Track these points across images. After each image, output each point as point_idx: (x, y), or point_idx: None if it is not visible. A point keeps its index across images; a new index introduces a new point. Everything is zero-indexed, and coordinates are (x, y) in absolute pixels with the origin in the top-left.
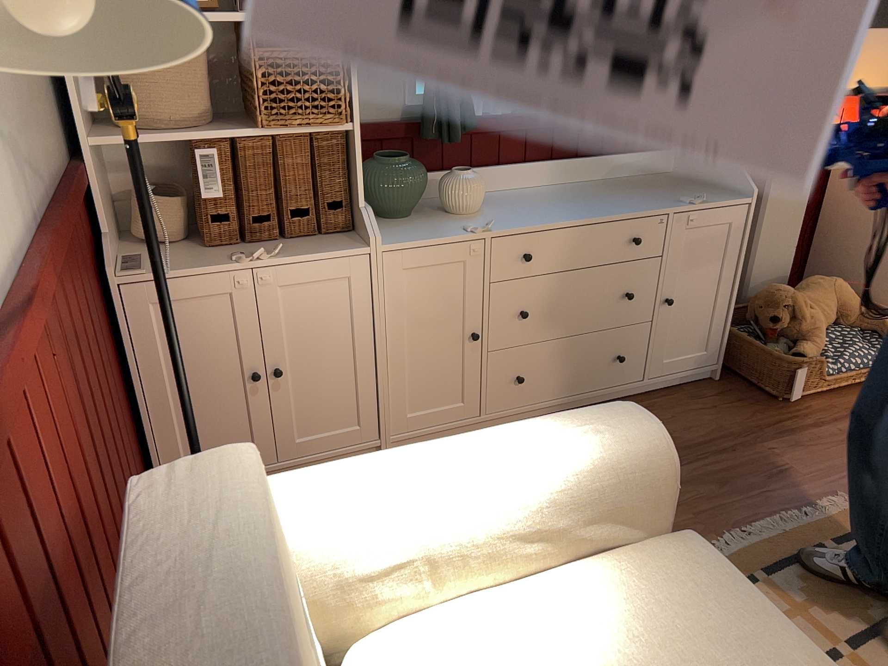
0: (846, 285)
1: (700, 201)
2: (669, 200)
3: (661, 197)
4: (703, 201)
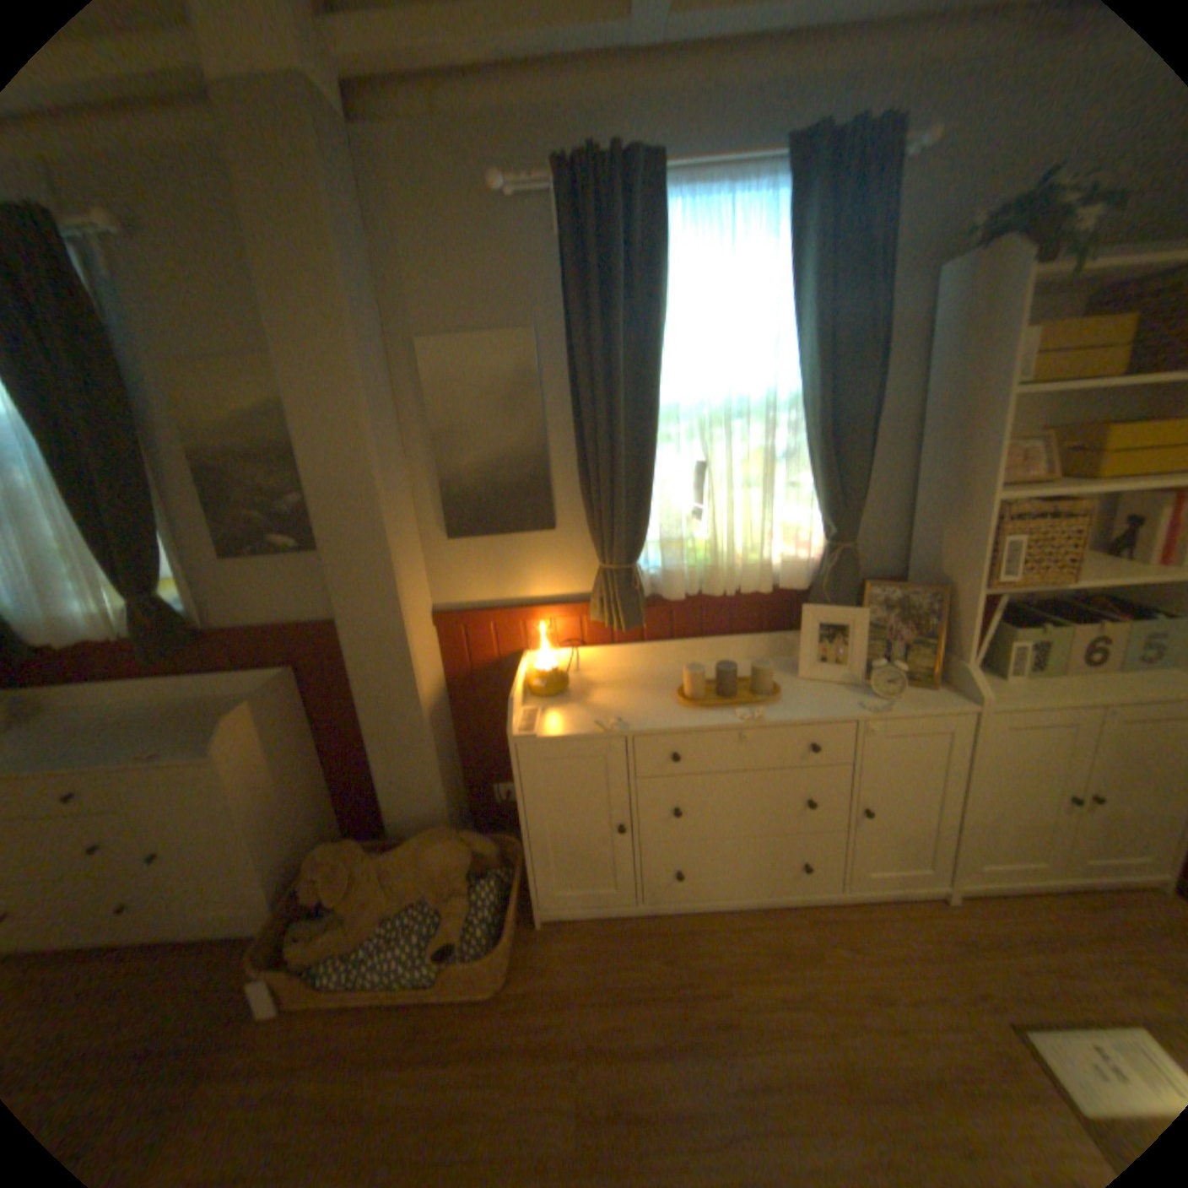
0: (437, 853)
1: (135, 760)
2: (139, 749)
3: (153, 740)
4: (161, 755)
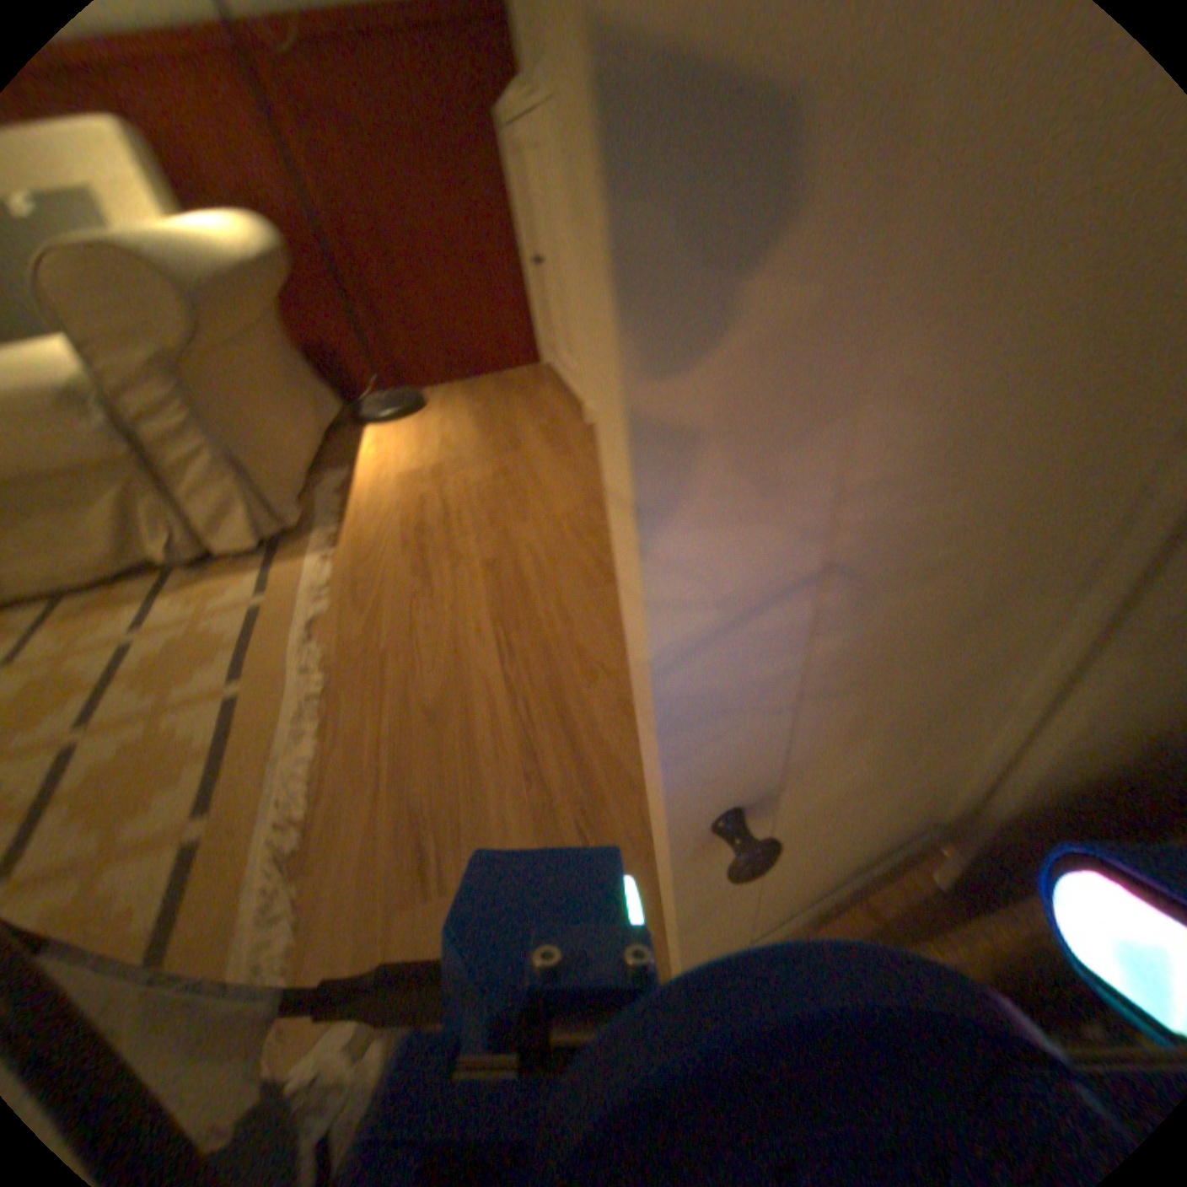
0: None
1: None
2: None
3: None
4: None
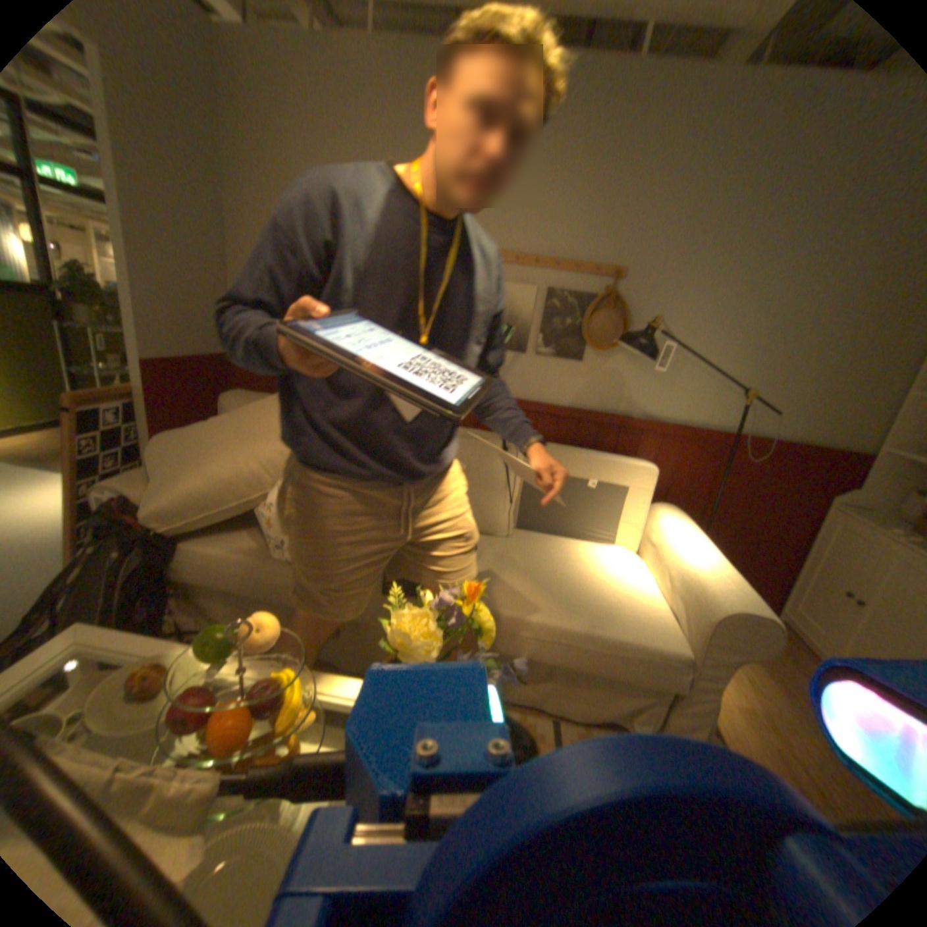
0: None
1: None
2: None
3: None
4: None
